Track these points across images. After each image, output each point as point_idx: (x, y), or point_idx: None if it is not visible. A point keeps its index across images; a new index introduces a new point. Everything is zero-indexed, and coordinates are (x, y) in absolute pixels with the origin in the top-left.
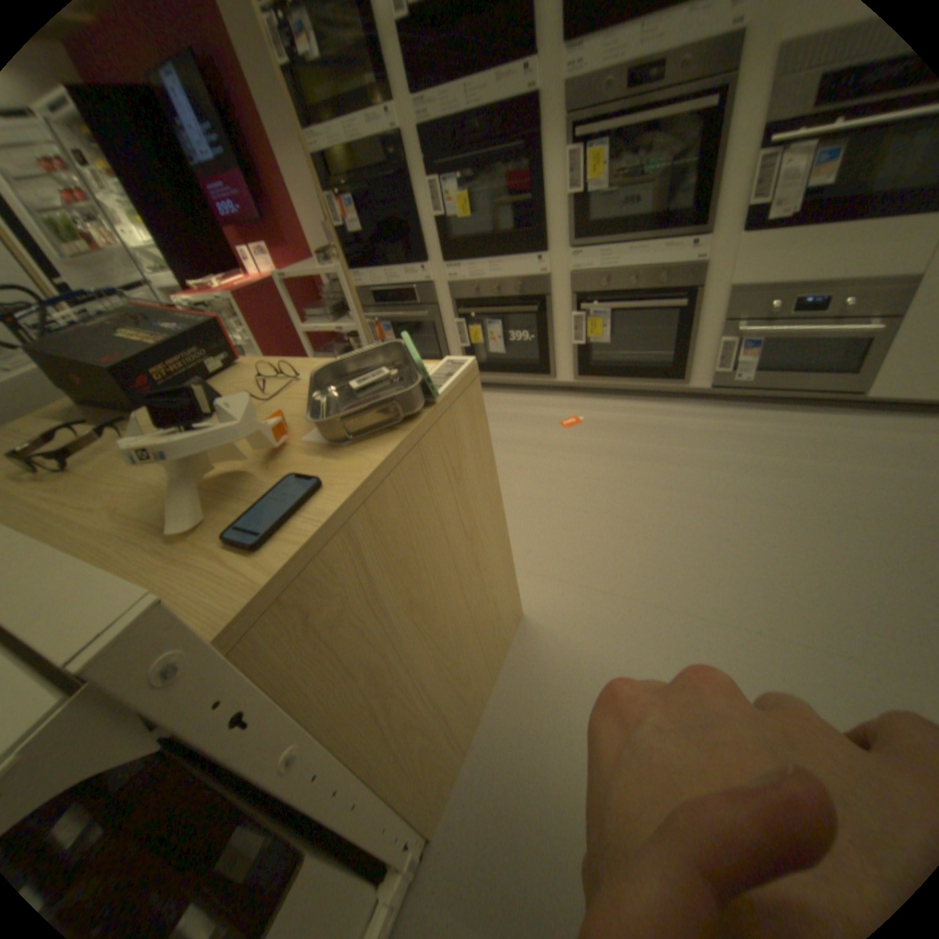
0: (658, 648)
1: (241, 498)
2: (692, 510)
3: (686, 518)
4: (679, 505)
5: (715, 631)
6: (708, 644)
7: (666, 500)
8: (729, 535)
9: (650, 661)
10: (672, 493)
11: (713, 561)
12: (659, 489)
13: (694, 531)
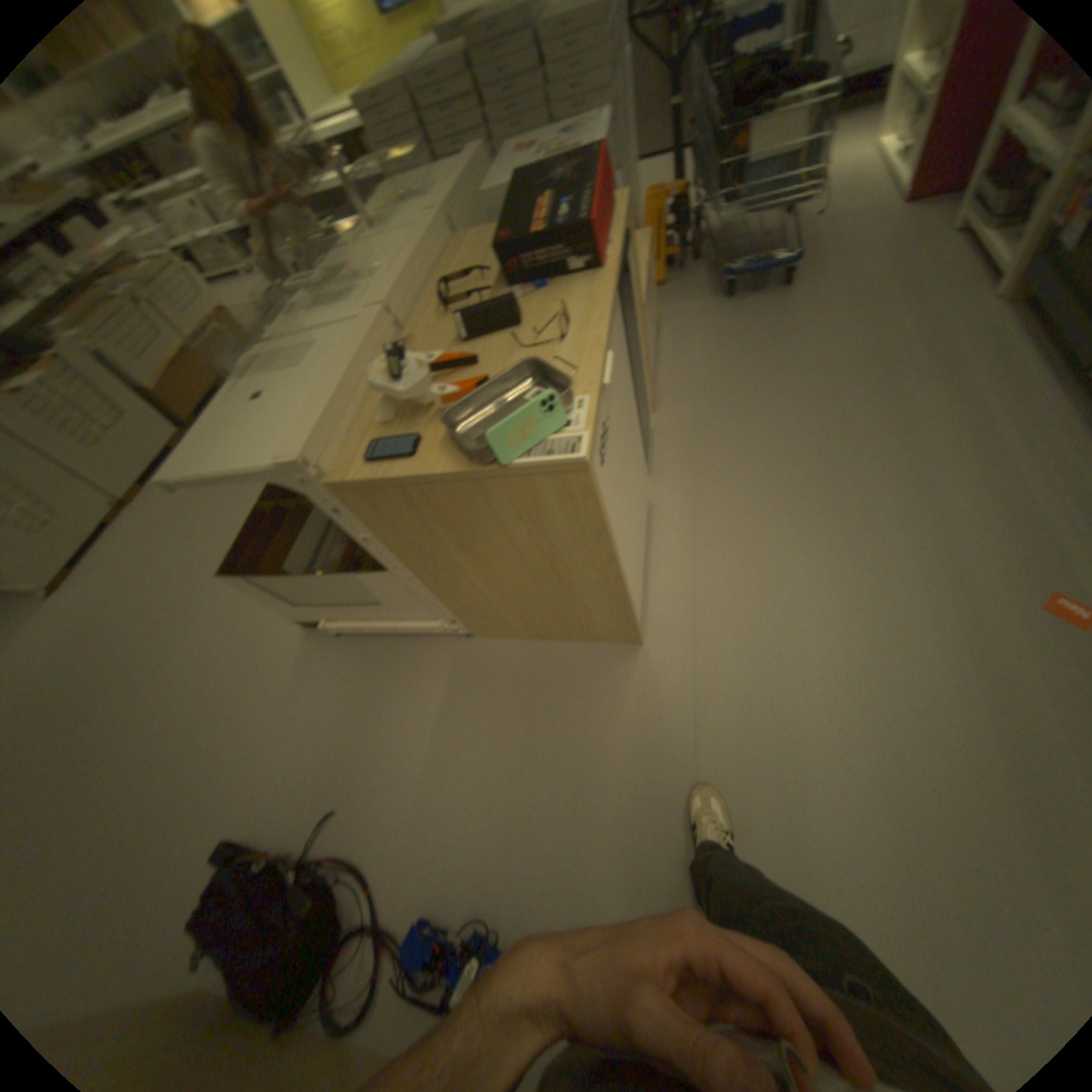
0: (644, 781)
1: (408, 426)
2: (896, 837)
3: (873, 827)
4: (900, 816)
5: (682, 844)
6: (665, 834)
7: (903, 796)
8: (861, 892)
9: (628, 773)
10: (927, 806)
11: (793, 857)
12: (929, 786)
13: (846, 837)
